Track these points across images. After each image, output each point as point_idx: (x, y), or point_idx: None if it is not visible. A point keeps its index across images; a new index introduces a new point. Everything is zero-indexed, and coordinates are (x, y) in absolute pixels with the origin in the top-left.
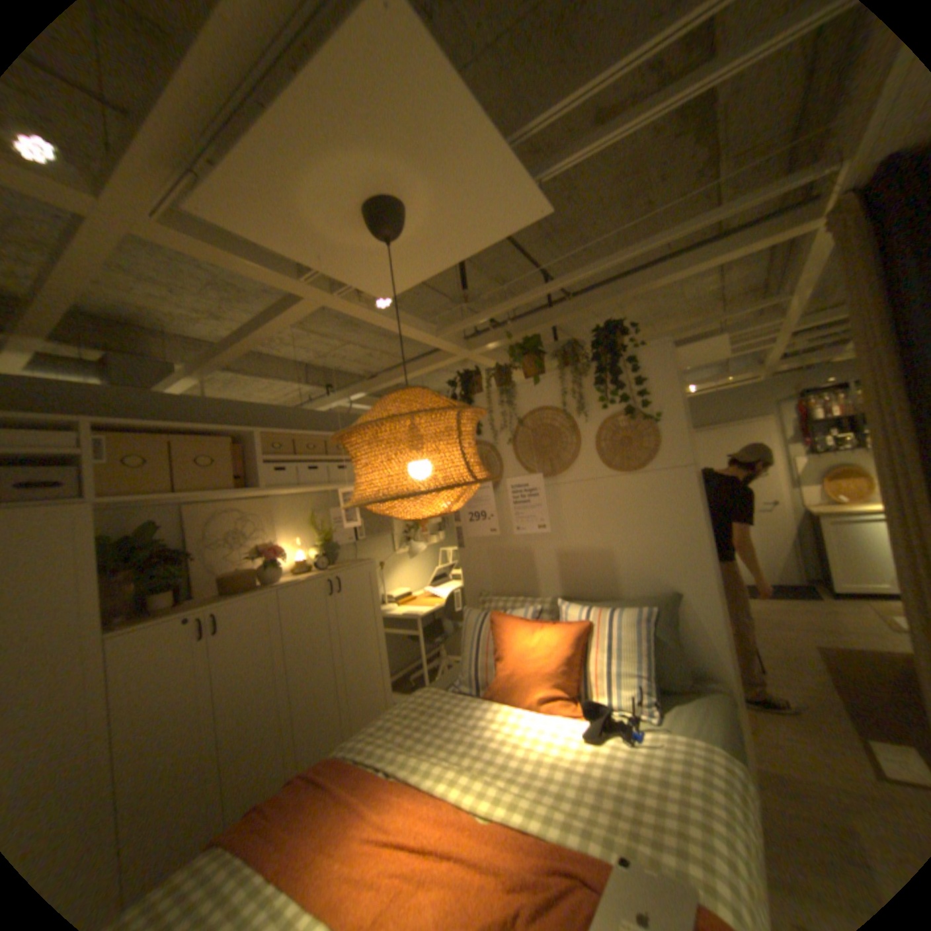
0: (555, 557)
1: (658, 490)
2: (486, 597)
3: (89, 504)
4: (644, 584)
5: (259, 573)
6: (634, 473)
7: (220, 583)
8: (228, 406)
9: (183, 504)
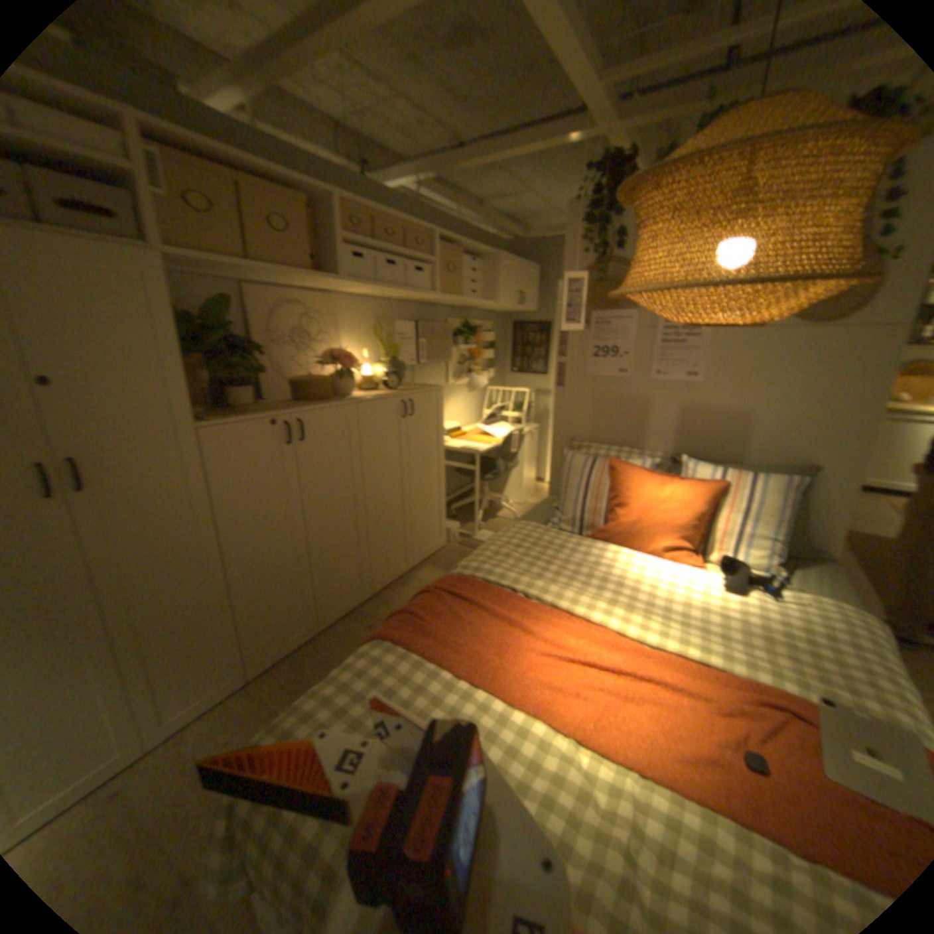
0: (678, 411)
1: (847, 351)
2: (581, 443)
3: (153, 252)
4: (779, 453)
5: (331, 382)
6: (822, 326)
7: (293, 385)
8: (283, 149)
9: (241, 281)
